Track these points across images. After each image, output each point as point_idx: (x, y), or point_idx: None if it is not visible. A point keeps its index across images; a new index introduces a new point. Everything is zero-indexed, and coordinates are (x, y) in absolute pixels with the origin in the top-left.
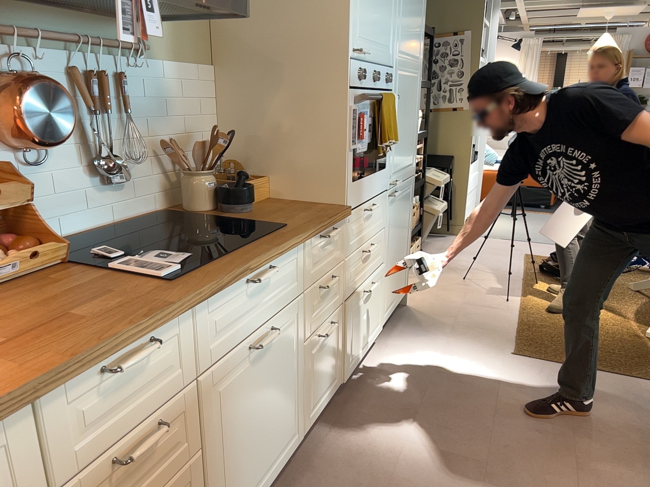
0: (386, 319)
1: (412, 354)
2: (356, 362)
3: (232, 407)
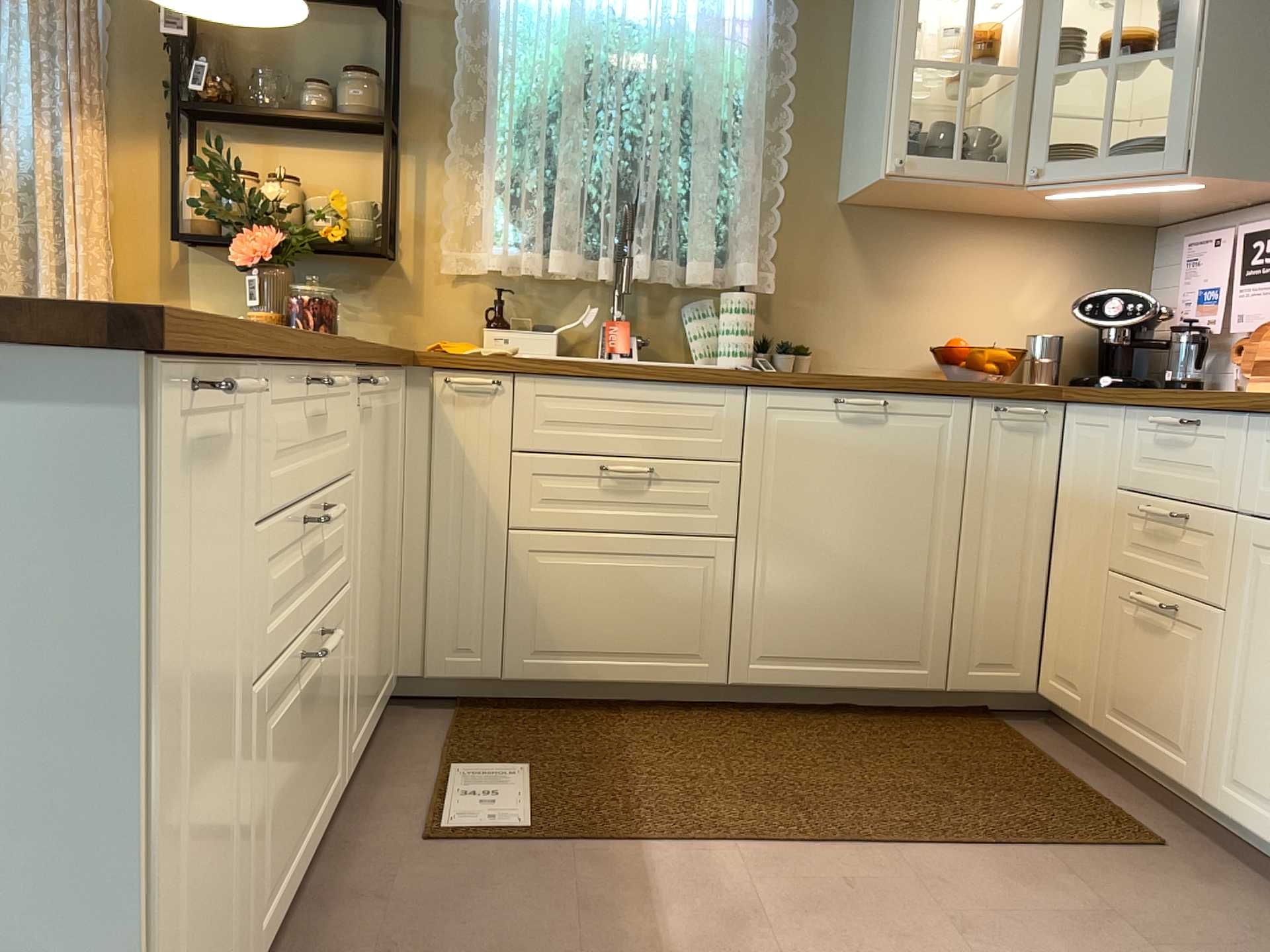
0: None
1: None
2: None
3: None
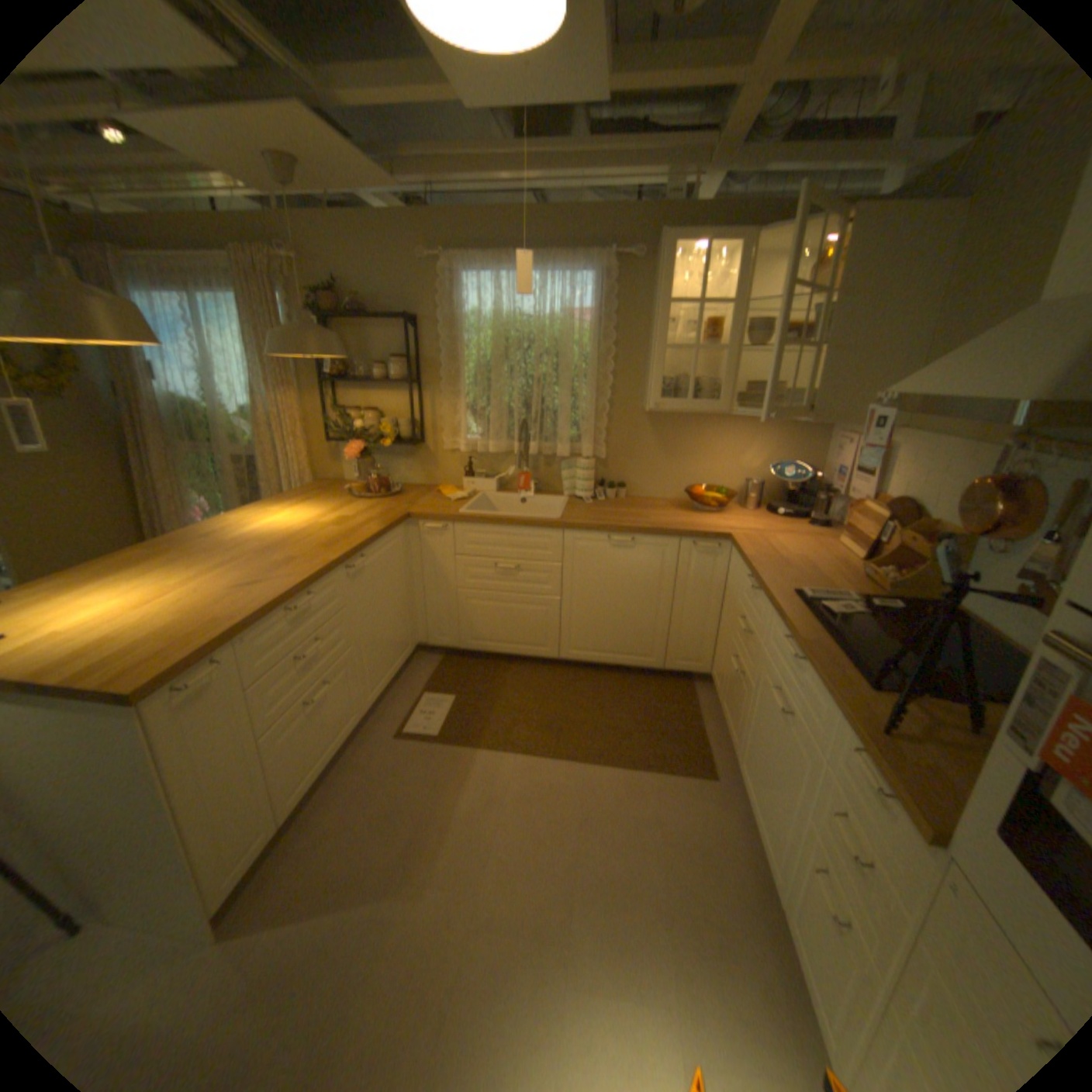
0: None
1: None
2: None
3: (765, 706)
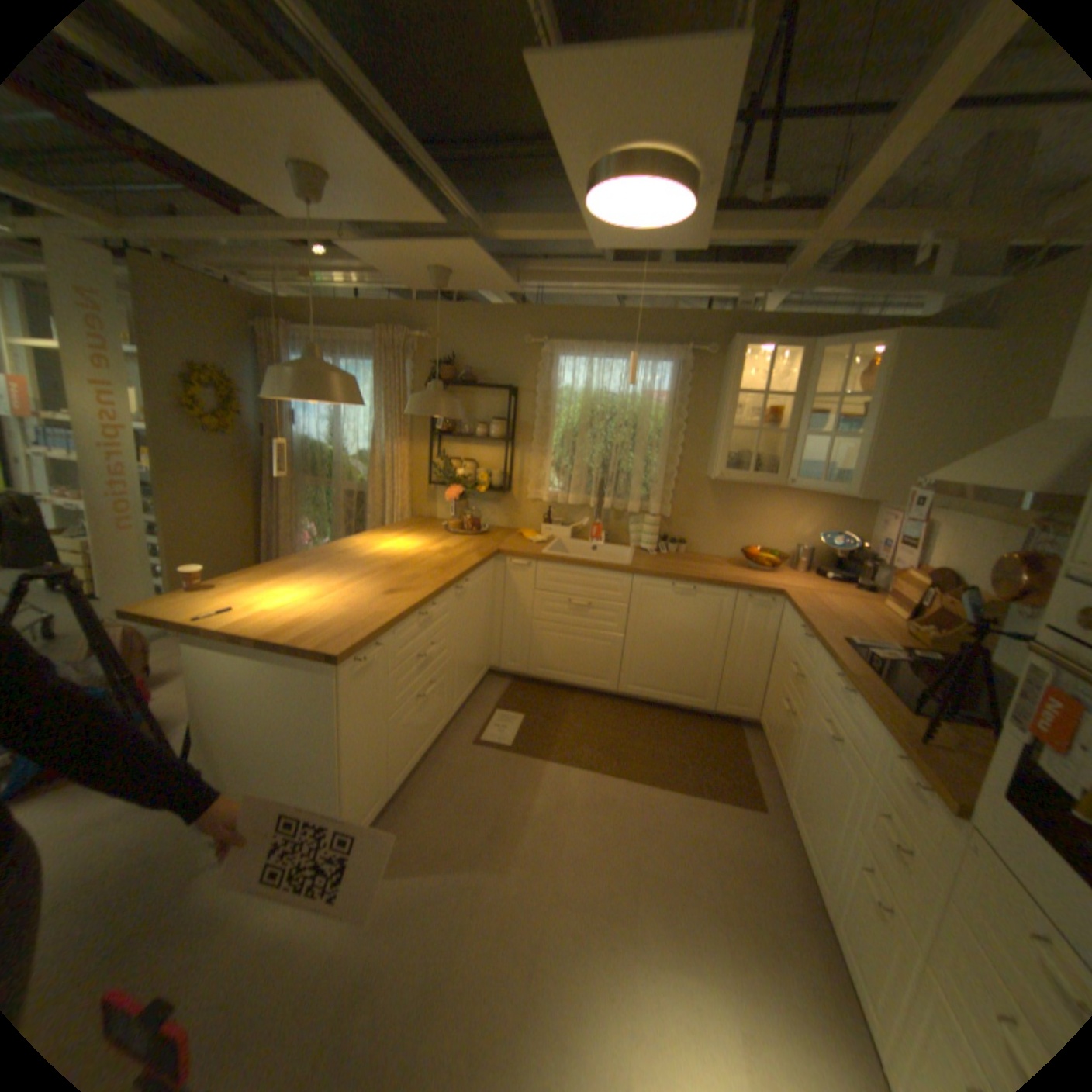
0: None
1: None
2: None
3: (816, 740)
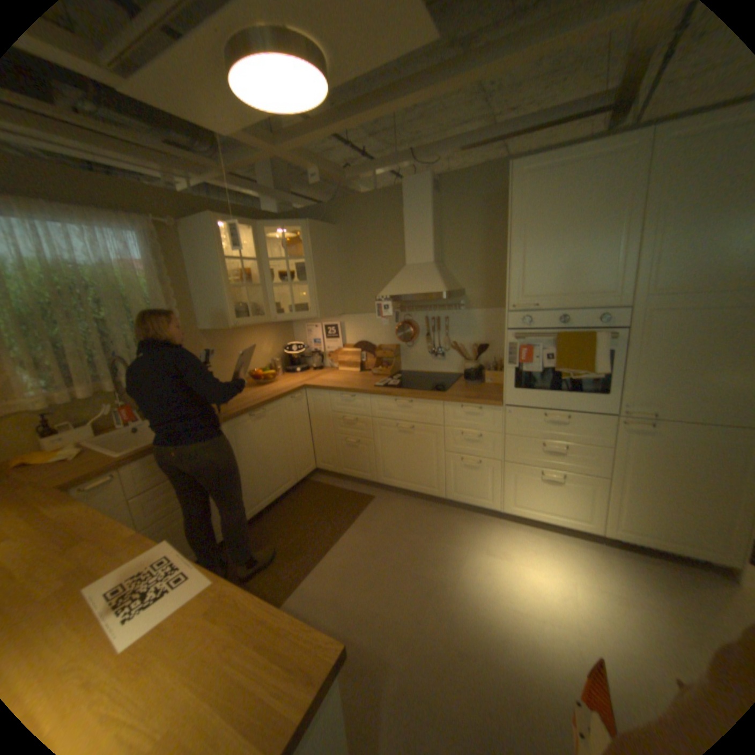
0: (629, 543)
1: (599, 572)
2: (533, 520)
3: (388, 439)
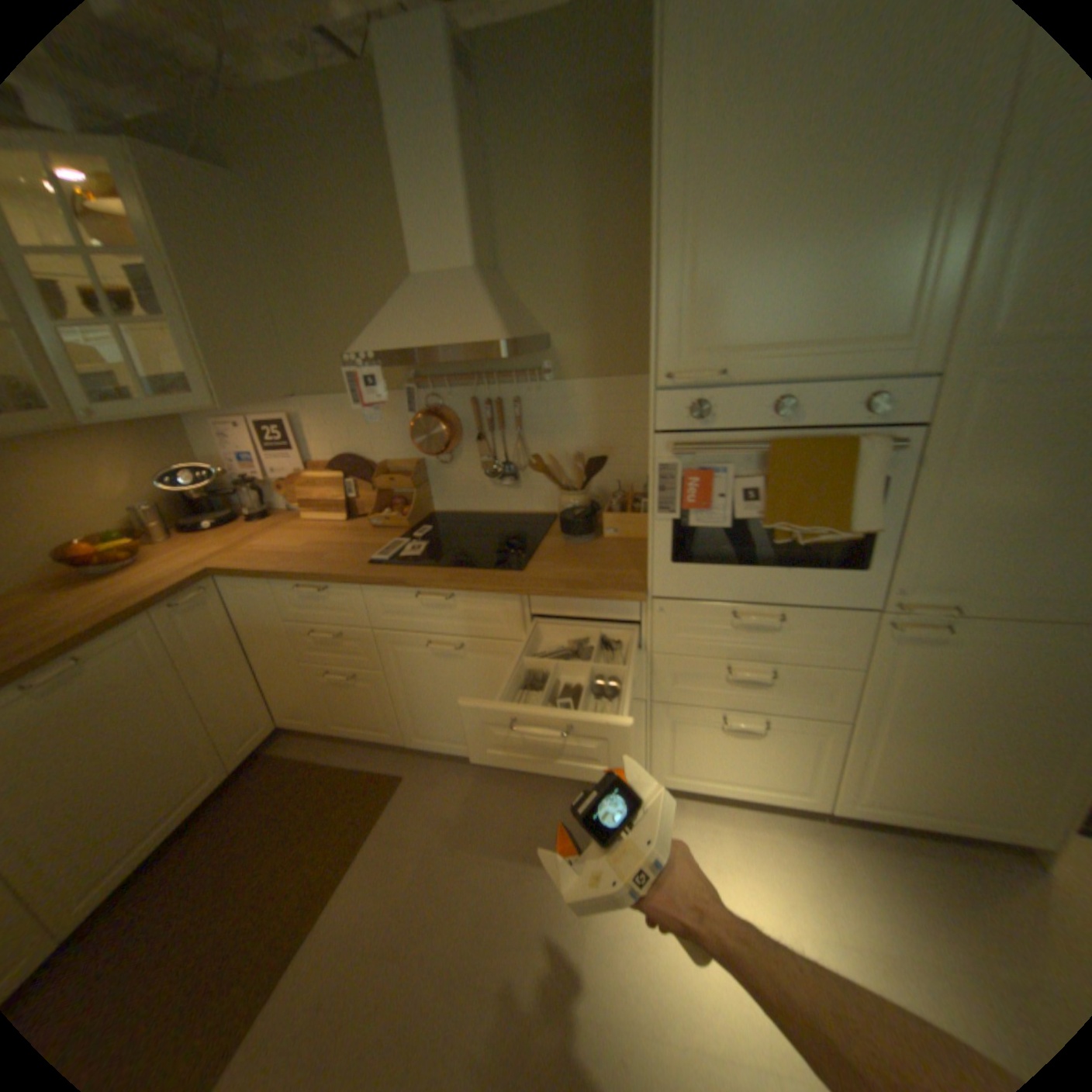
0: (875, 822)
1: (832, 894)
2: (706, 795)
3: (416, 670)
